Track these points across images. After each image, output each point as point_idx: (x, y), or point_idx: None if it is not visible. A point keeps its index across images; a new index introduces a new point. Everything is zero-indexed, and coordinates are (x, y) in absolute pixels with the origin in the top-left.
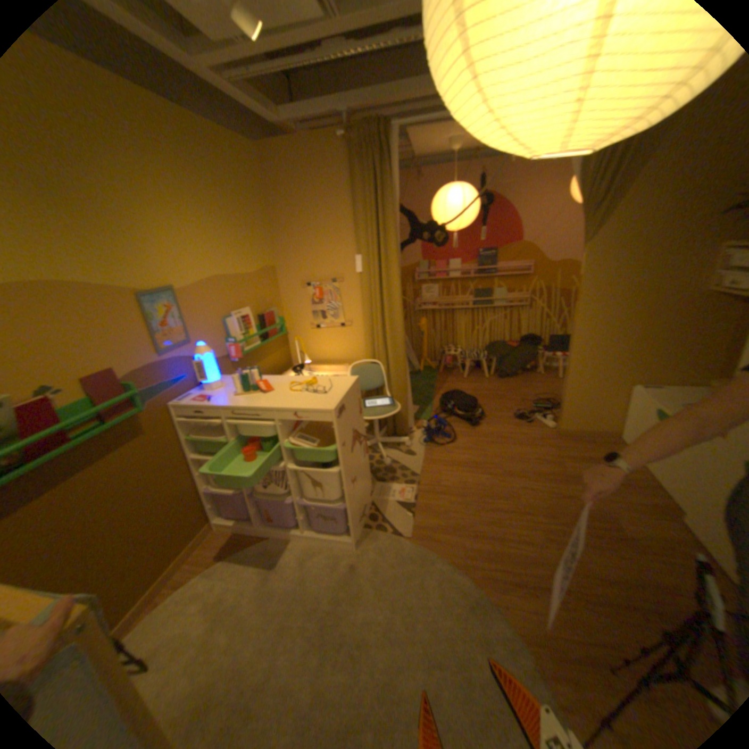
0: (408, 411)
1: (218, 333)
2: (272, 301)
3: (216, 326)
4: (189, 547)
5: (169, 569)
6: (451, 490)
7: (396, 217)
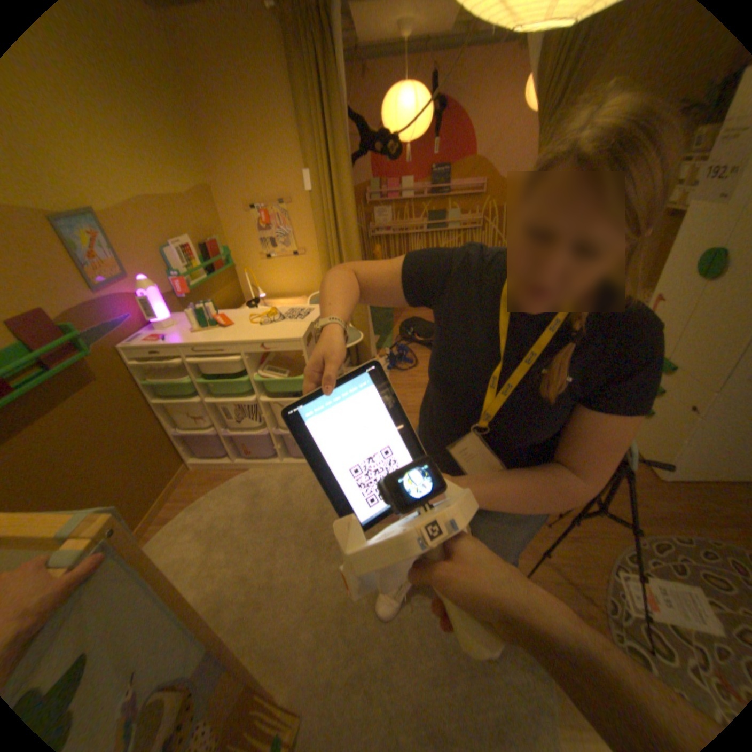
0: (369, 341)
1: (156, 266)
2: (211, 227)
3: (152, 257)
4: (167, 487)
5: (151, 509)
6: (415, 409)
7: (344, 122)
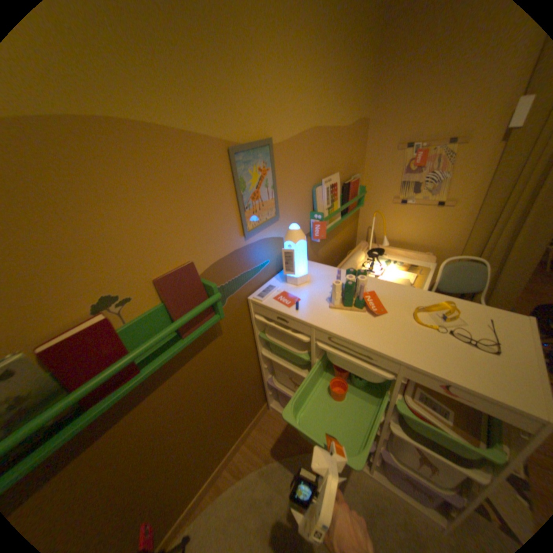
0: None
1: (305, 206)
2: (357, 164)
3: (305, 196)
4: (248, 428)
5: (230, 451)
6: None
7: None
